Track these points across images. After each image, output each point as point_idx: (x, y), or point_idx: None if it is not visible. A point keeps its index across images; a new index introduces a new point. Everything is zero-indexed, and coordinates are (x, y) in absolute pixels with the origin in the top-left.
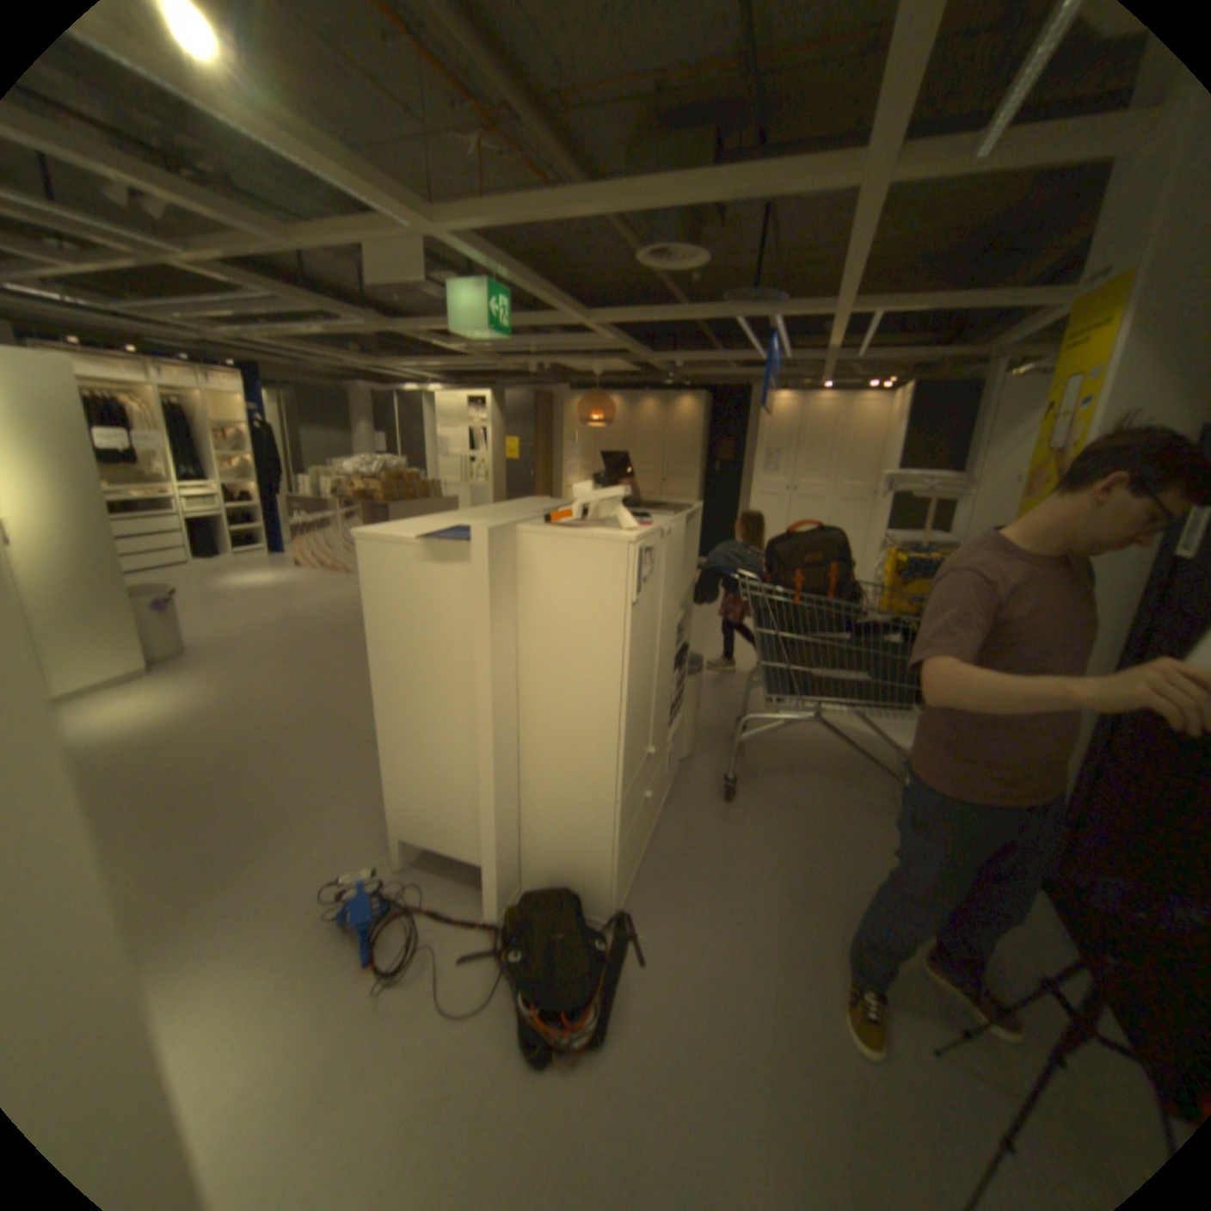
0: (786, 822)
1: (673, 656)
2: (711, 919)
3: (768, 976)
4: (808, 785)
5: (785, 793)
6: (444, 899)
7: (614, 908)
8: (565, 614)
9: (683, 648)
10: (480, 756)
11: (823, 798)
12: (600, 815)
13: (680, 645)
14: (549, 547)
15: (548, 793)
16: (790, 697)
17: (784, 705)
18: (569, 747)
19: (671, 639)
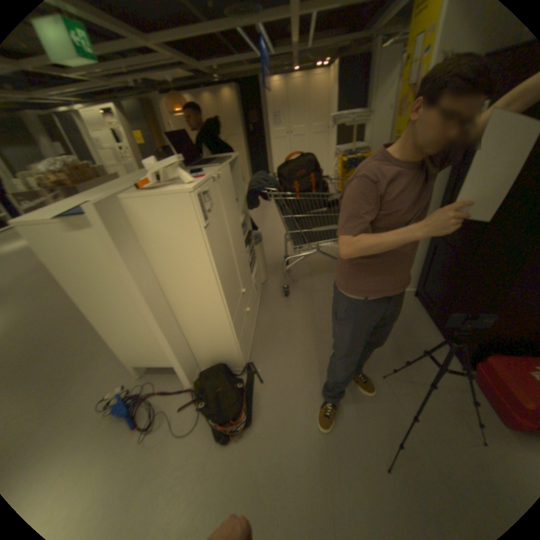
0: (313, 298)
1: (245, 240)
2: (288, 352)
3: (316, 369)
4: (319, 278)
5: (311, 285)
6: (165, 384)
7: (244, 364)
8: (170, 242)
9: (250, 234)
10: (151, 326)
11: (327, 283)
12: (225, 331)
13: (247, 233)
14: (144, 205)
15: (197, 328)
16: (305, 244)
17: (303, 248)
18: (199, 306)
19: (240, 233)
